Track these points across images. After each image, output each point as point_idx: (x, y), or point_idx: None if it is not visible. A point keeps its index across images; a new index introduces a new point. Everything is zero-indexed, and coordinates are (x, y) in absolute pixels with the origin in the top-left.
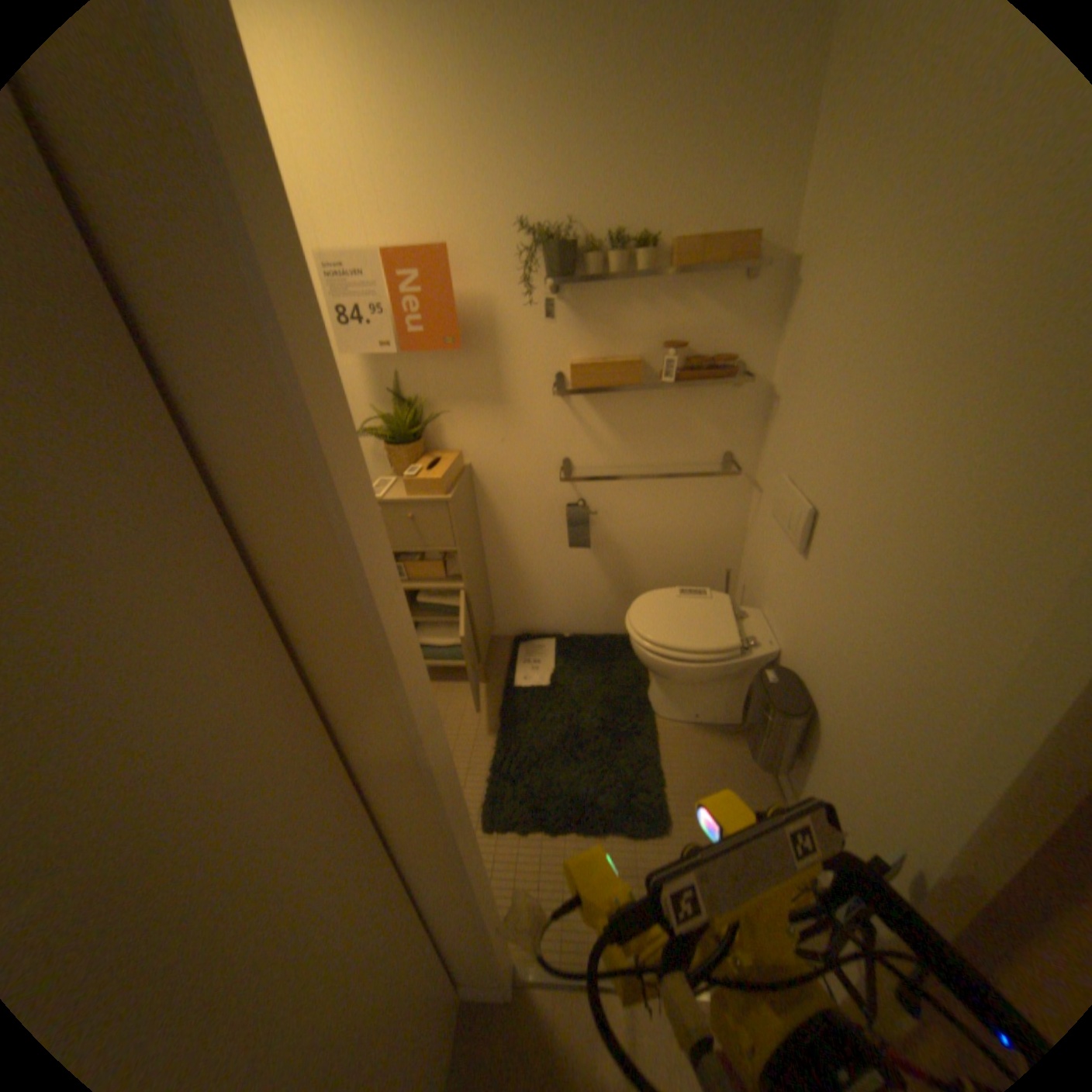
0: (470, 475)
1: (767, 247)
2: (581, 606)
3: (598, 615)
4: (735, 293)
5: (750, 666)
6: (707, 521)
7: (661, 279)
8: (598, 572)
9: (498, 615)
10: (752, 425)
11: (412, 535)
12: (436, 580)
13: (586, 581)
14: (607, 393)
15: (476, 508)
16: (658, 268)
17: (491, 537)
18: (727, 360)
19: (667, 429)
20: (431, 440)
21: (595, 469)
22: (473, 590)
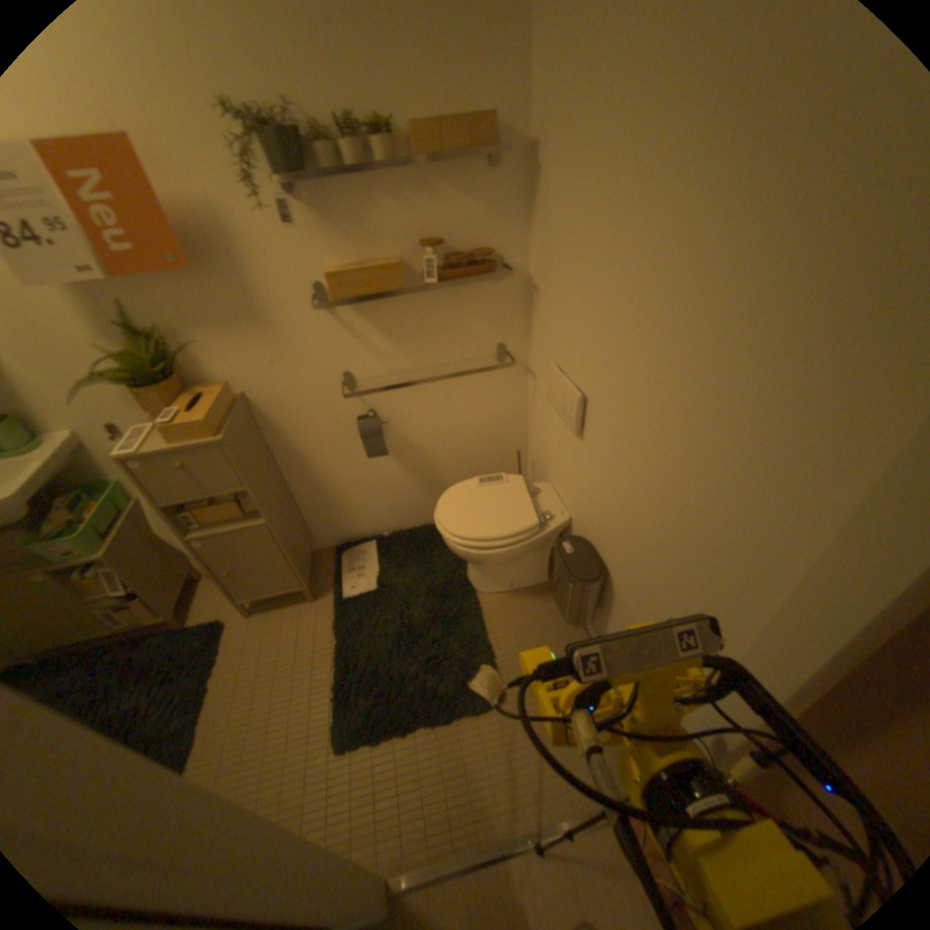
0: (244, 404)
1: (503, 129)
2: (393, 505)
3: (410, 510)
4: (480, 182)
5: (548, 536)
6: (491, 409)
7: (402, 168)
8: (401, 473)
9: (313, 532)
10: (517, 316)
11: (186, 484)
12: (231, 520)
13: (392, 483)
14: (371, 299)
15: (260, 436)
16: (396, 156)
17: (286, 460)
18: (484, 253)
19: (439, 329)
20: (185, 372)
21: (377, 377)
22: (276, 521)
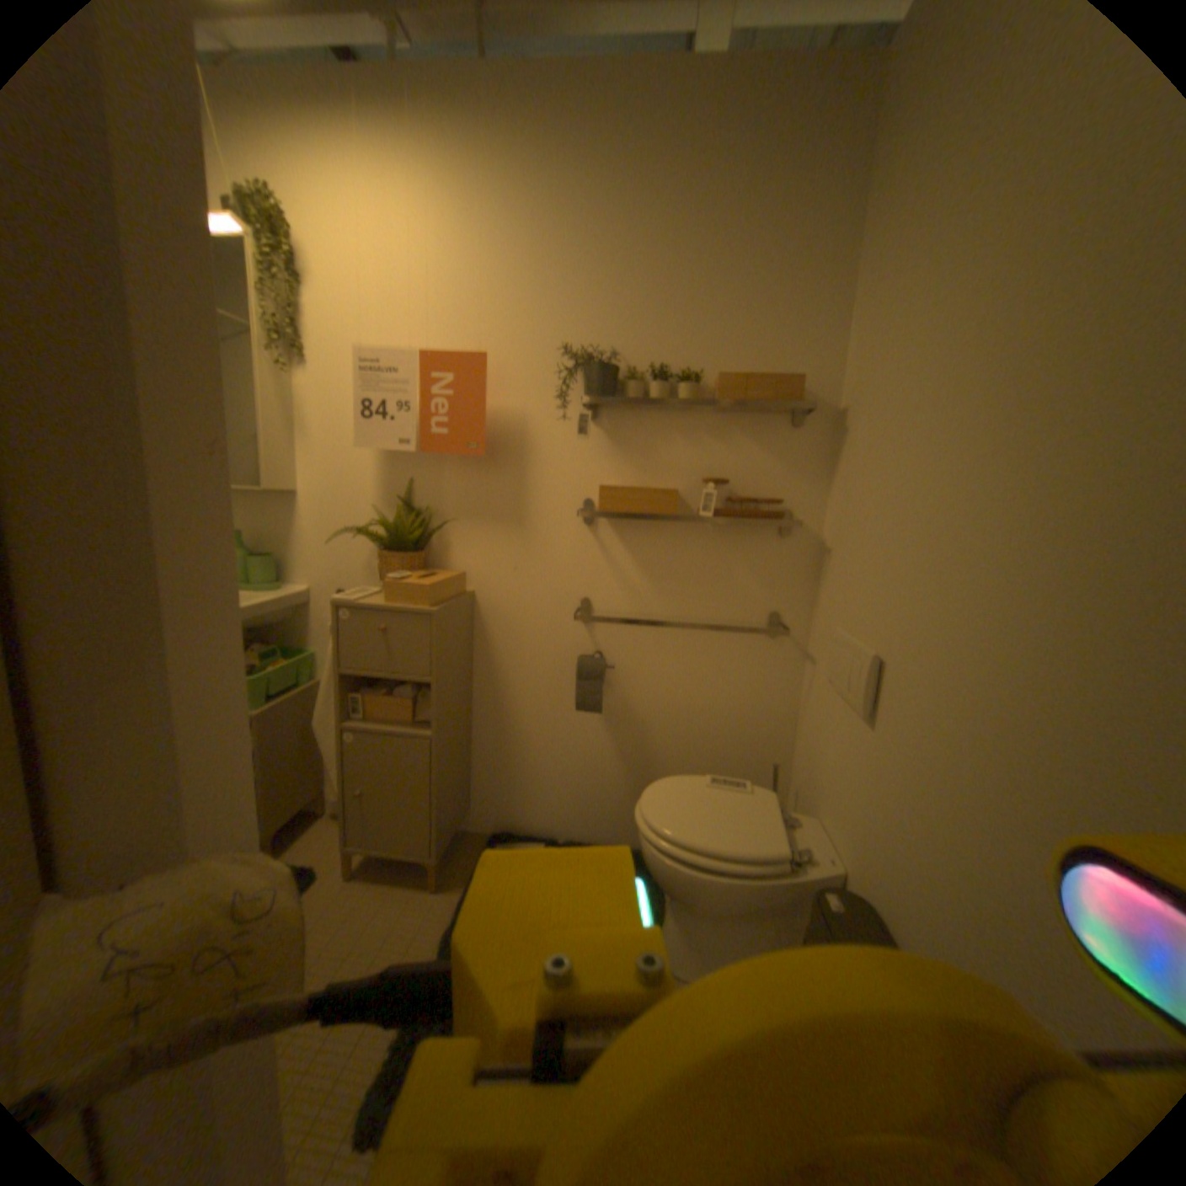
0: (473, 602)
1: (815, 398)
2: (587, 797)
3: (608, 814)
4: (783, 435)
5: (808, 892)
6: (752, 695)
7: (705, 413)
8: (612, 750)
9: (477, 798)
10: (805, 580)
11: (381, 651)
12: (401, 721)
13: (597, 762)
14: (640, 525)
15: (473, 644)
16: (702, 402)
17: (486, 685)
18: (775, 503)
19: (707, 574)
20: (435, 556)
21: (621, 612)
22: (446, 743)
